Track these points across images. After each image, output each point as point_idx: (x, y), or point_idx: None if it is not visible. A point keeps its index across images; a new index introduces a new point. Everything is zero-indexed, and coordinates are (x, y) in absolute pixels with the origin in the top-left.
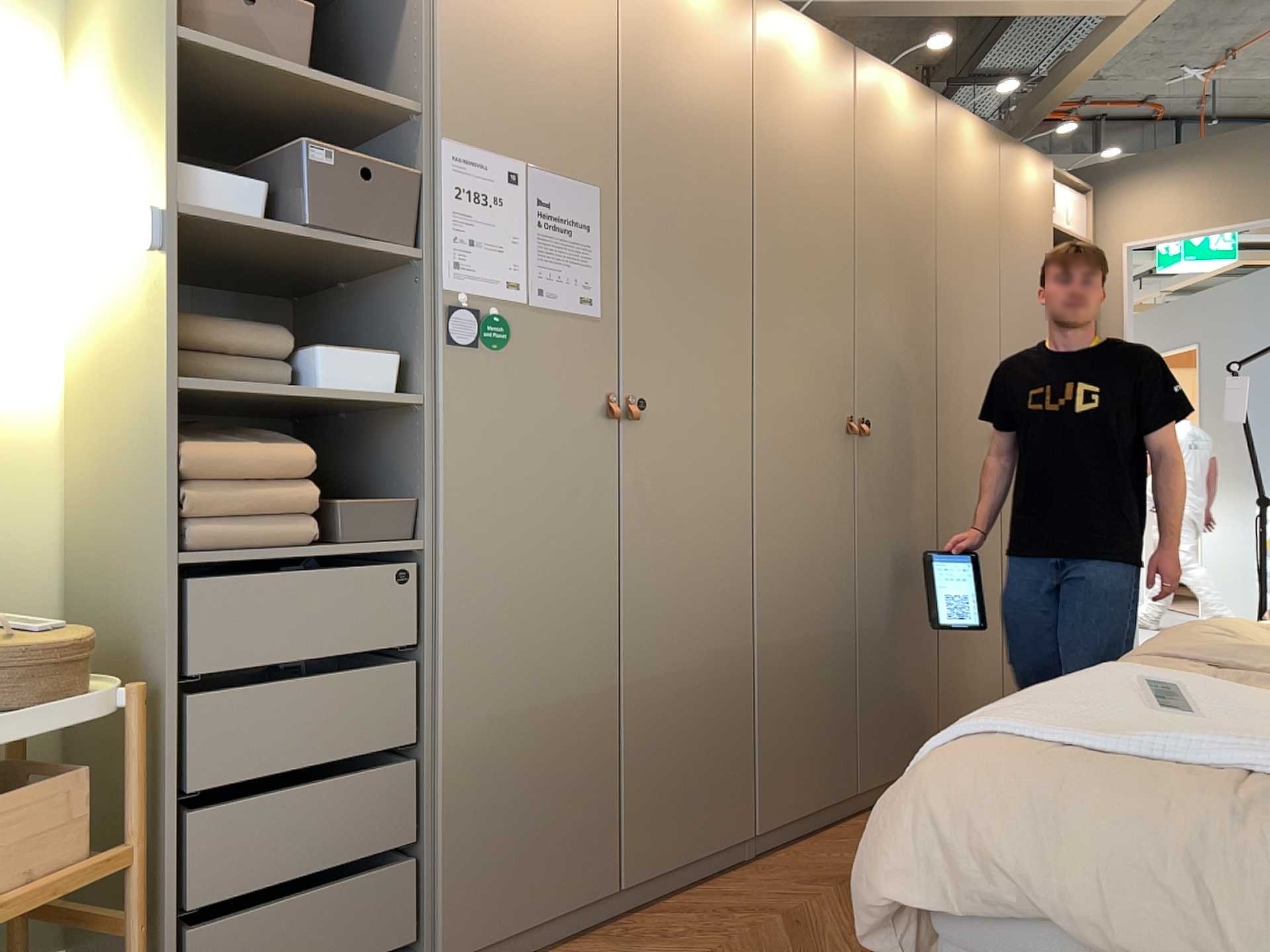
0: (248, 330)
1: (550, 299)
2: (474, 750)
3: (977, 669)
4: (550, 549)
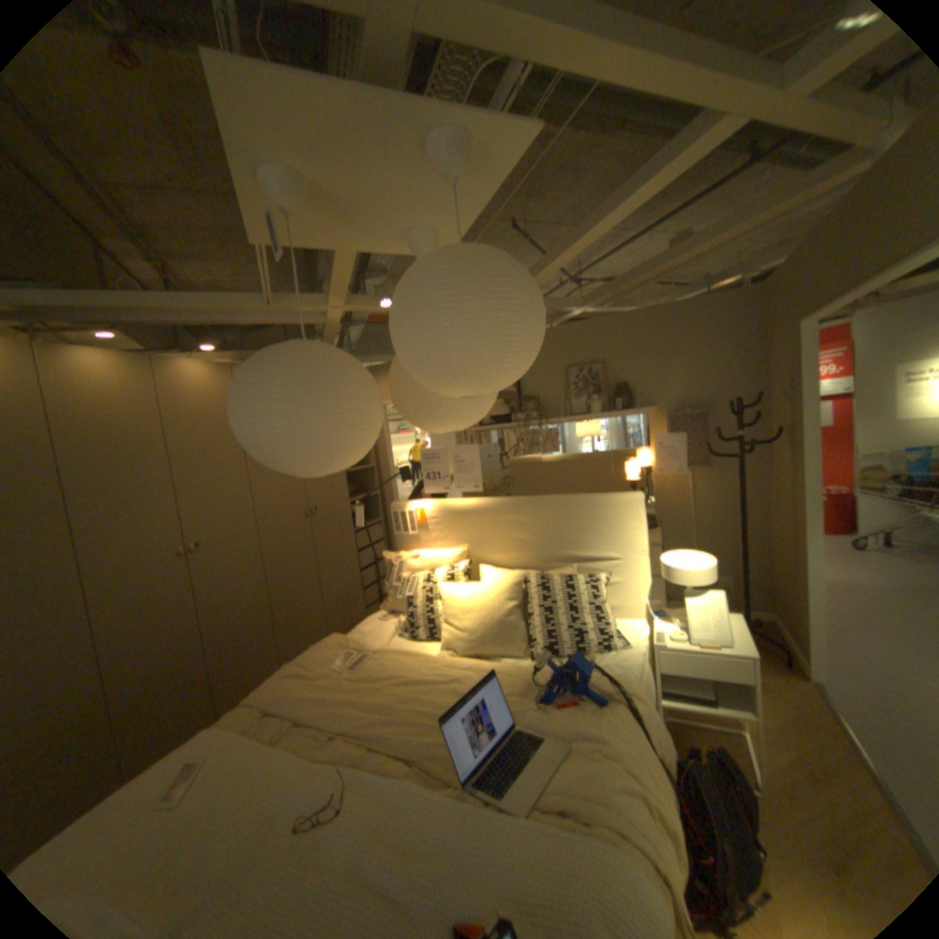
0: None
1: None
2: None
3: (313, 620)
4: None
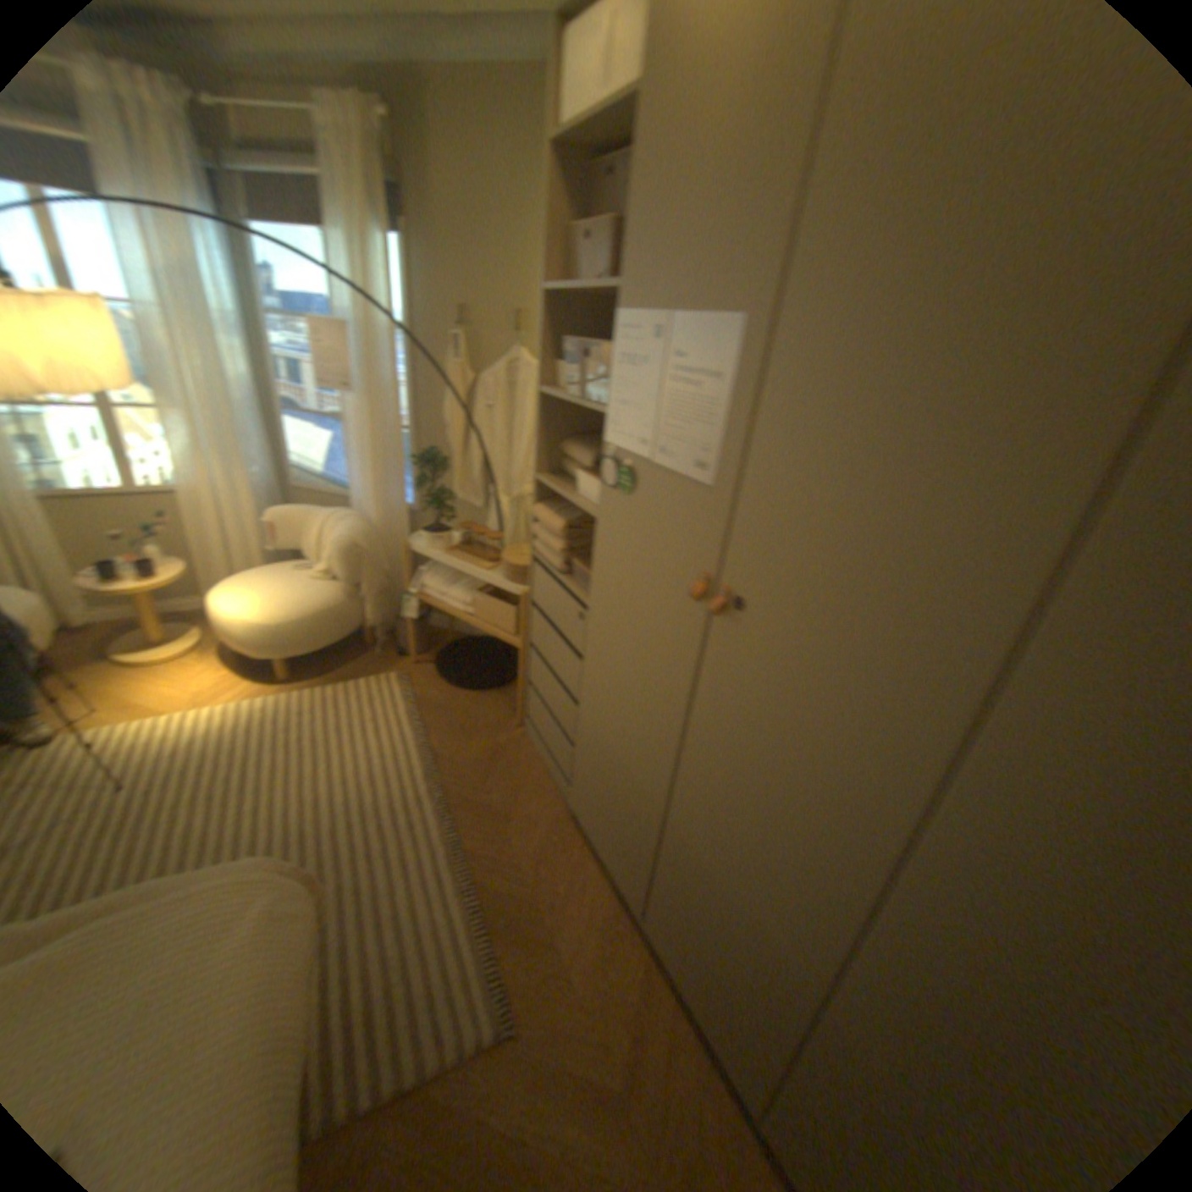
0: (583, 454)
1: (675, 460)
2: (591, 741)
3: None
4: (642, 673)
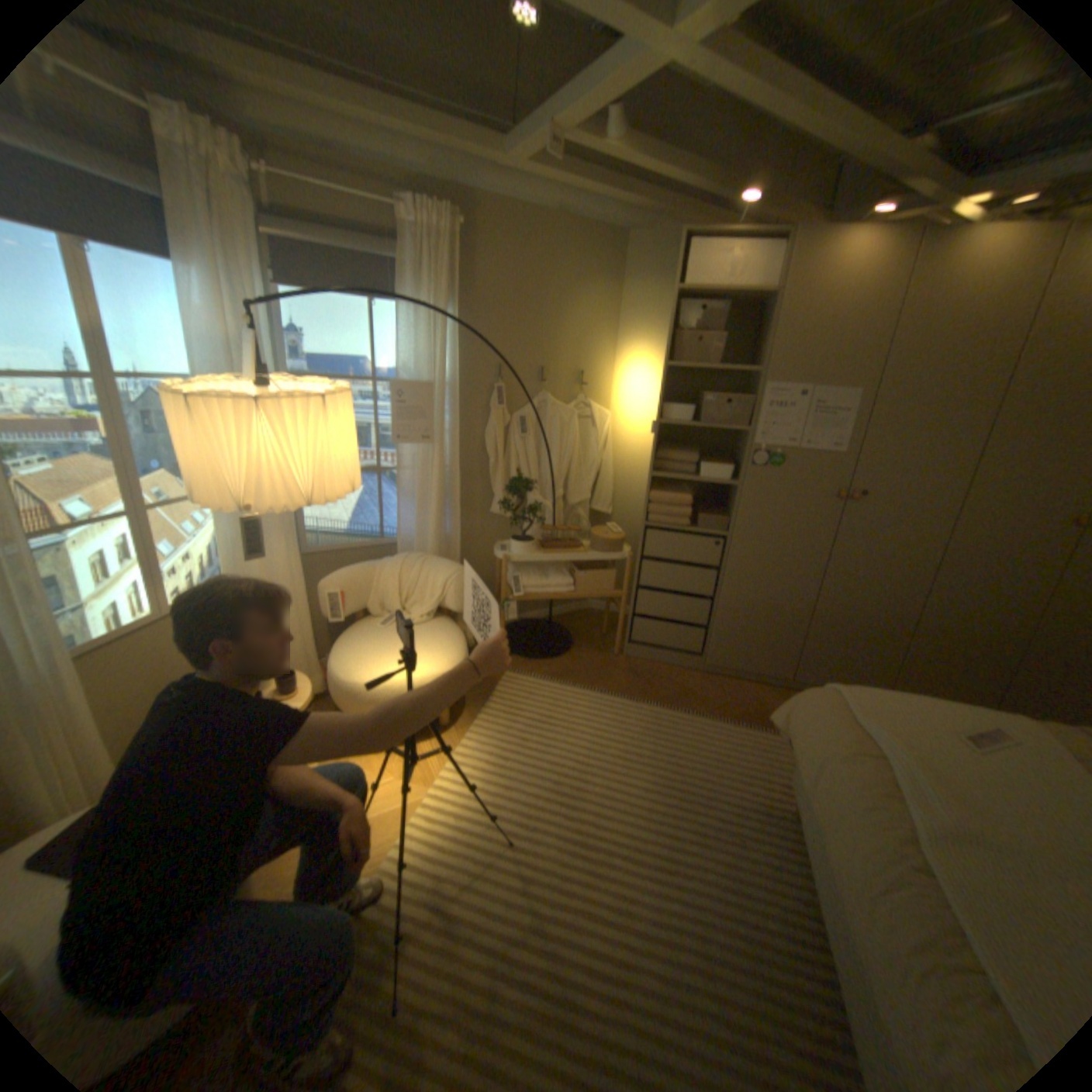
0: (687, 454)
1: (819, 445)
2: (739, 608)
3: None
4: (793, 548)
